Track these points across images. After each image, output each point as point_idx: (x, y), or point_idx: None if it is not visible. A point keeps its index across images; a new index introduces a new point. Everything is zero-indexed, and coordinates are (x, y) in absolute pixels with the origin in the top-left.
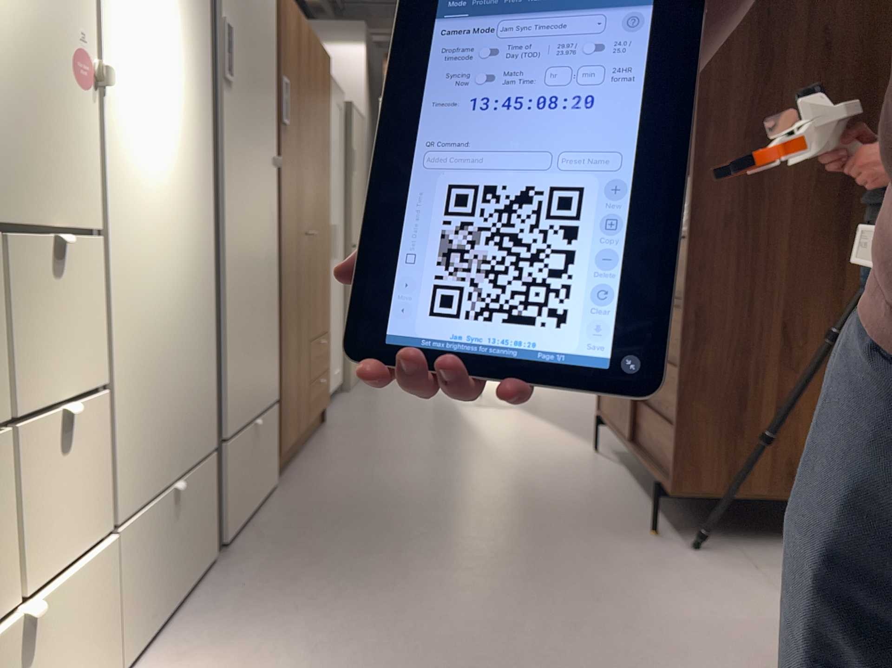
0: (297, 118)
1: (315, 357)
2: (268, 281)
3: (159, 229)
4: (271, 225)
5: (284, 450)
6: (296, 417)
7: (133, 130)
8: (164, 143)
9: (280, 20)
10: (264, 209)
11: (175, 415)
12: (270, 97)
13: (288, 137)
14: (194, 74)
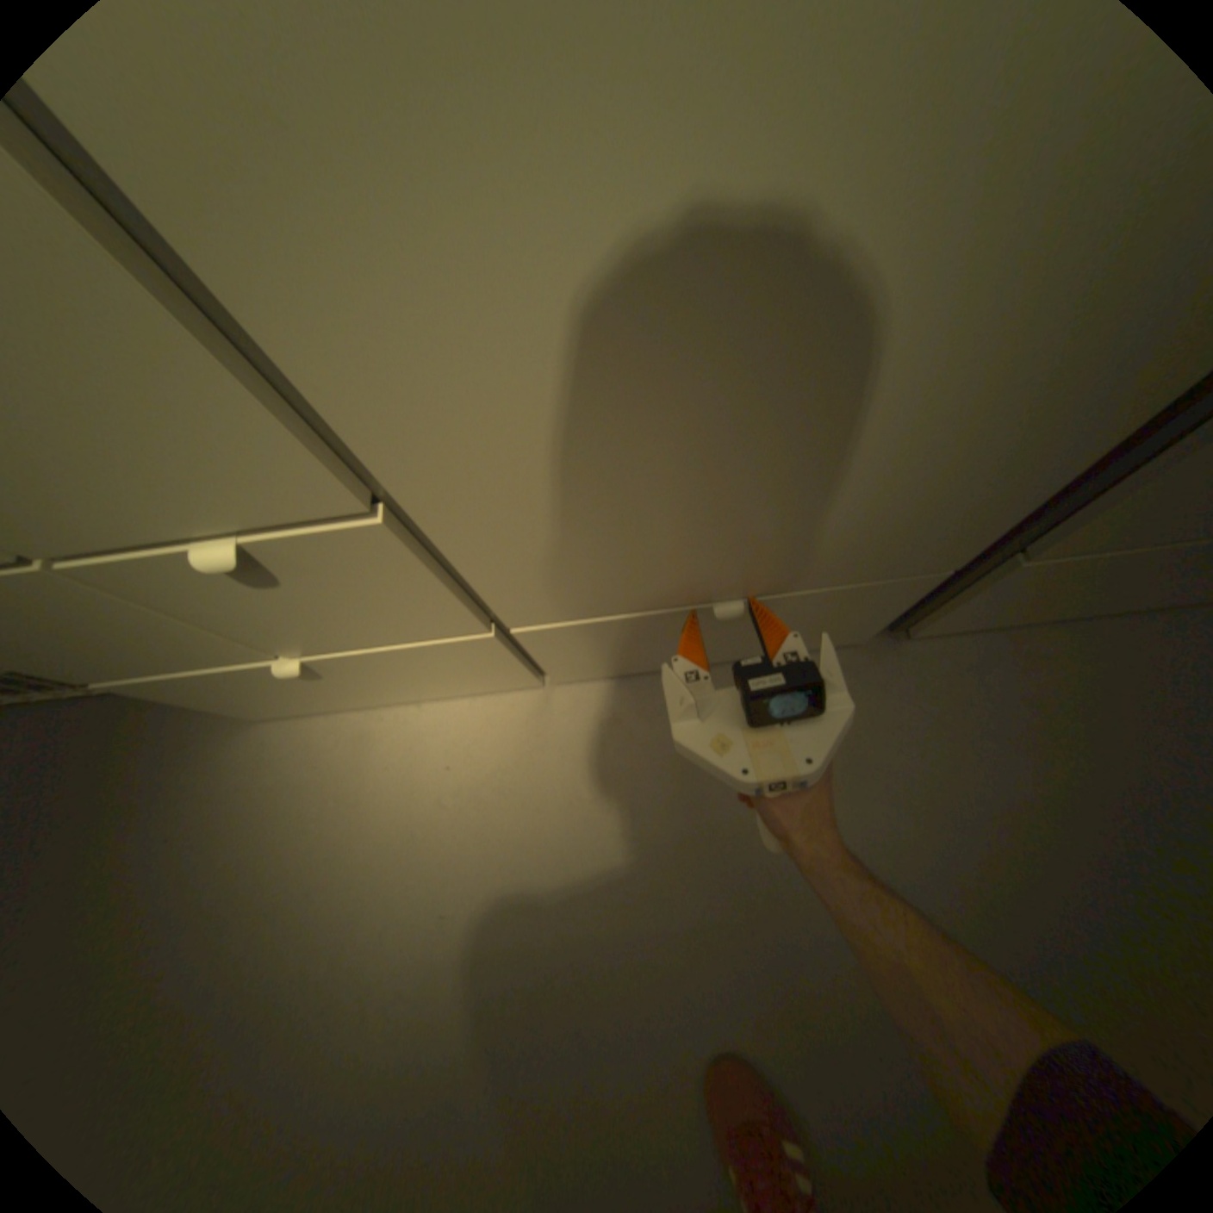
0: None
1: None
2: None
3: None
4: None
5: None
6: None
7: None
8: None
9: None
10: None
11: (782, 534)
12: None
13: None
14: None
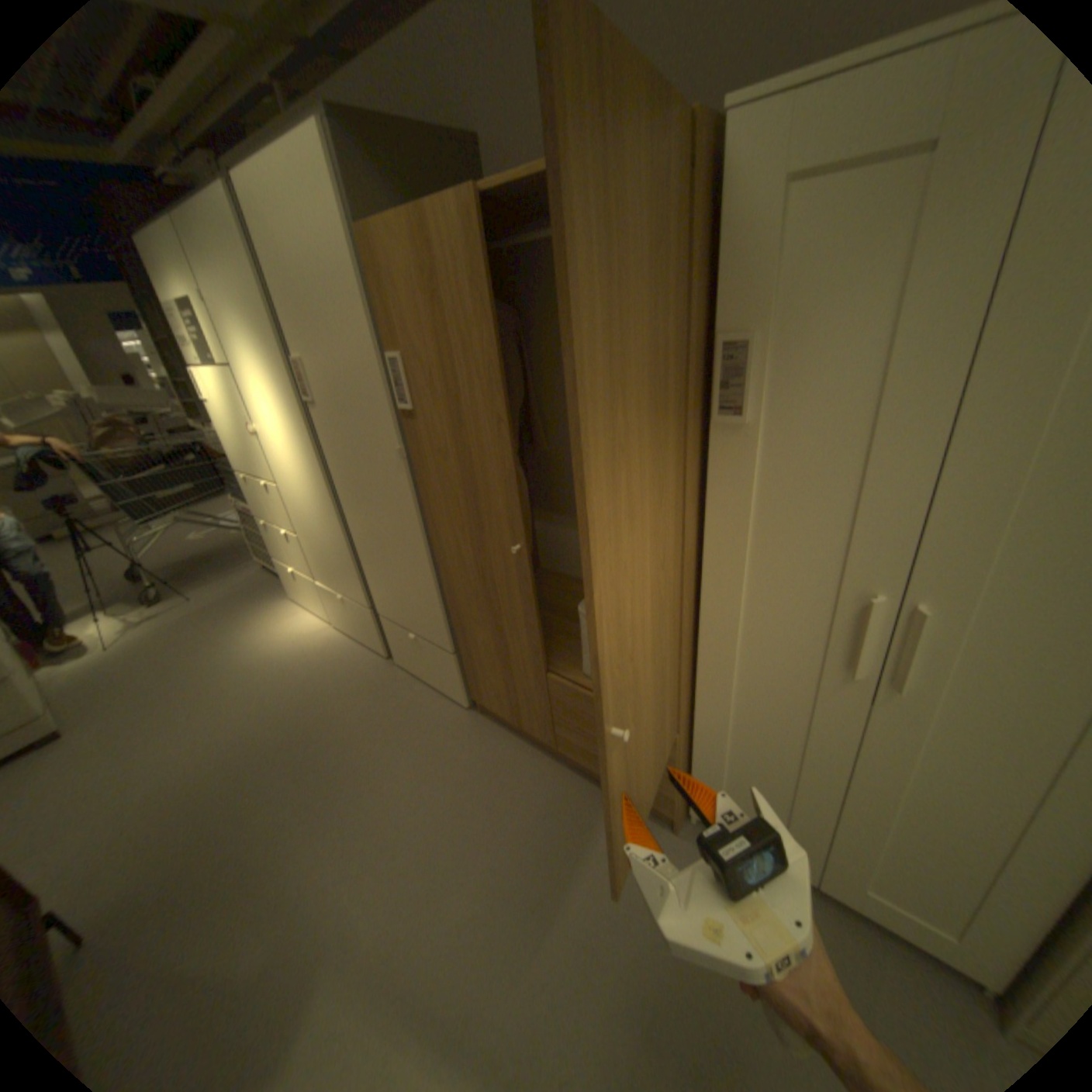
0: (446, 391)
1: (583, 711)
2: (412, 556)
3: (299, 490)
4: (406, 512)
5: (481, 703)
6: (510, 707)
7: (274, 449)
8: (288, 452)
9: (368, 282)
10: (389, 496)
11: (334, 571)
12: (372, 389)
13: (423, 423)
14: (289, 410)
